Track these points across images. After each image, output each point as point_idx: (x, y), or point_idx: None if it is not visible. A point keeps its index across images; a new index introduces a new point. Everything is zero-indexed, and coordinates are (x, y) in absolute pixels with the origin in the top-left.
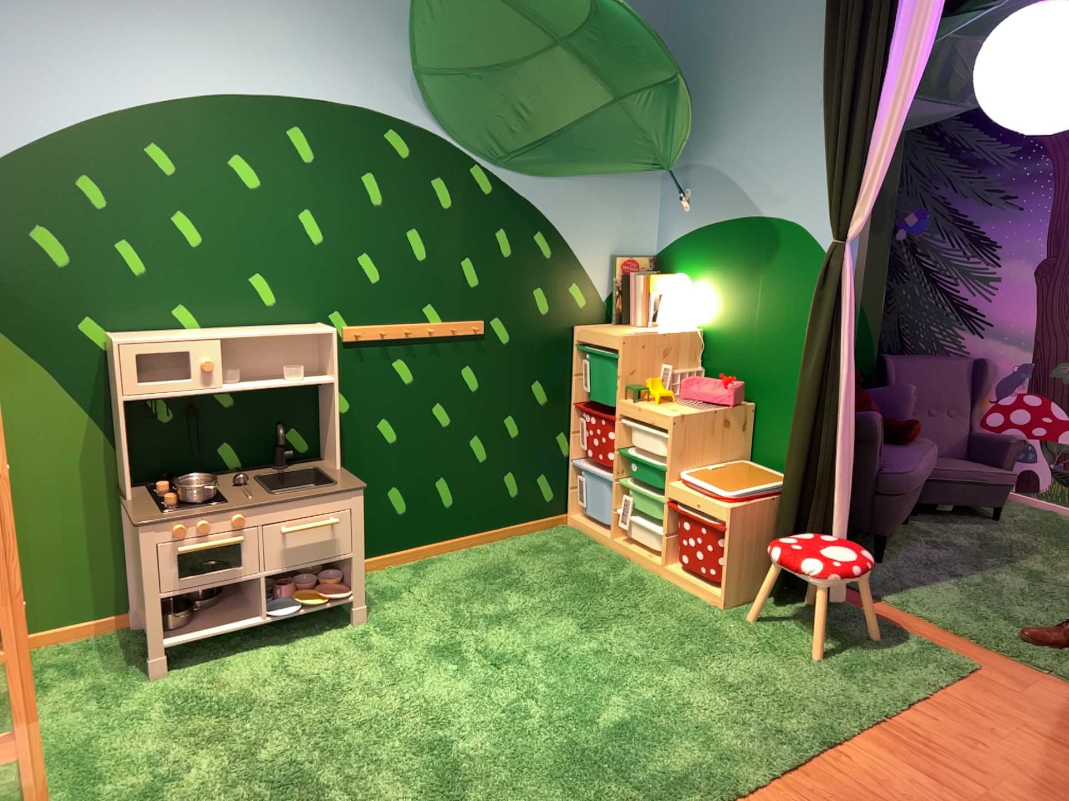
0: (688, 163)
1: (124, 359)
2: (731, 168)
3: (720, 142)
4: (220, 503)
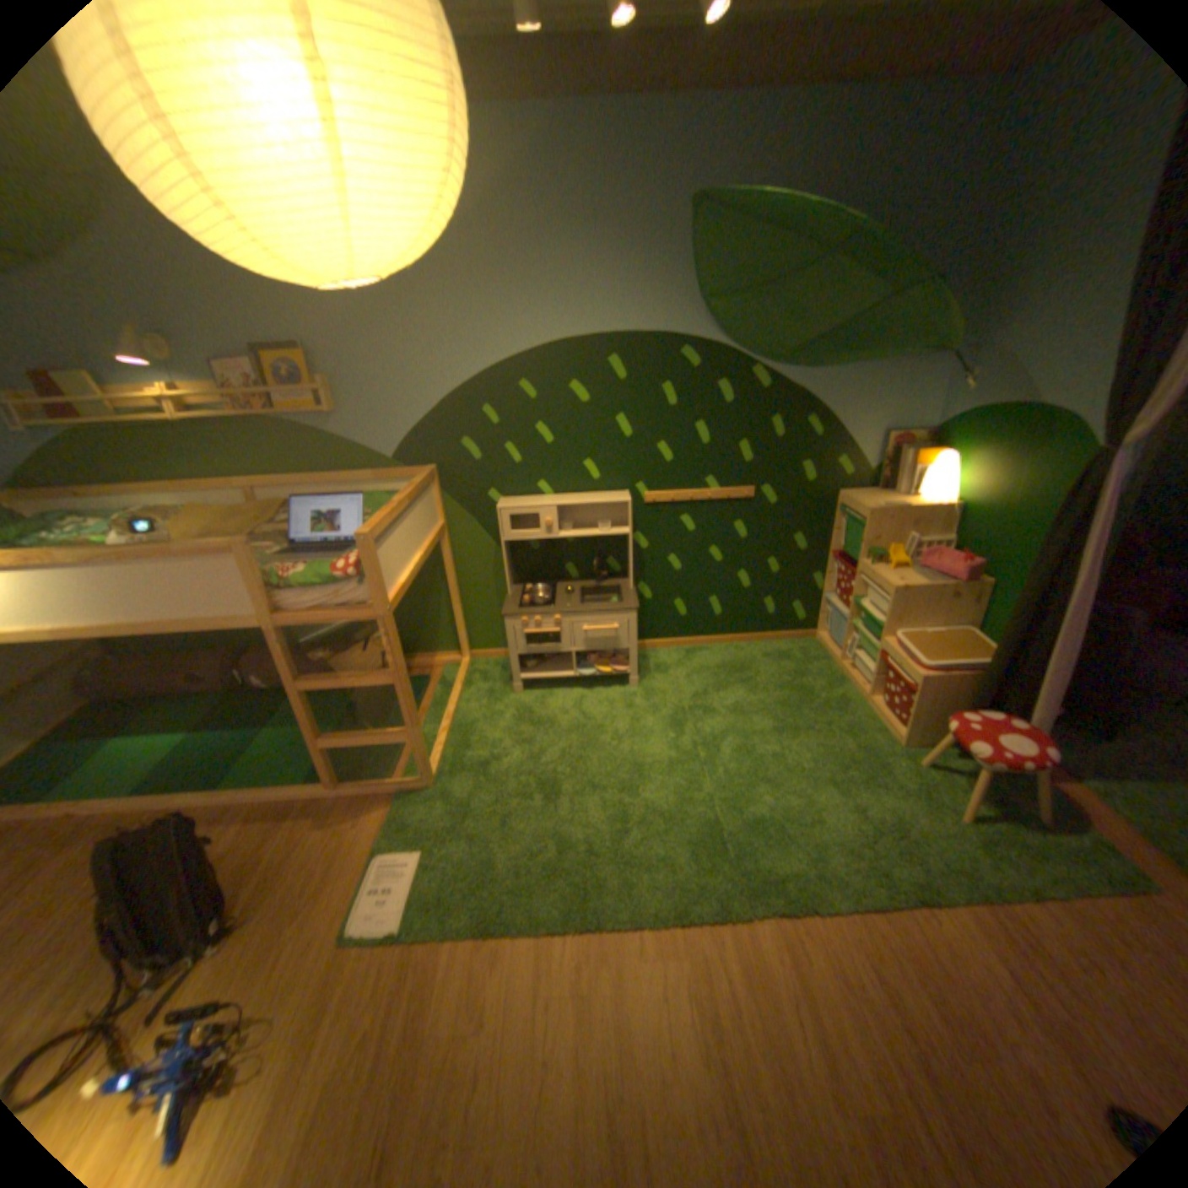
0: (981, 342)
1: (502, 519)
2: (1021, 350)
3: (1015, 322)
4: (551, 607)
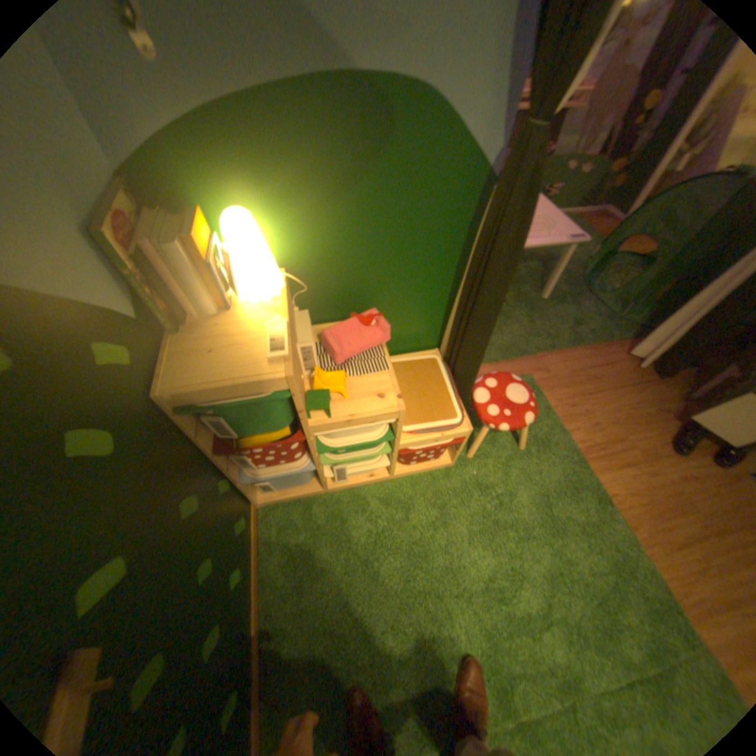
0: None
1: None
2: None
3: None
4: None
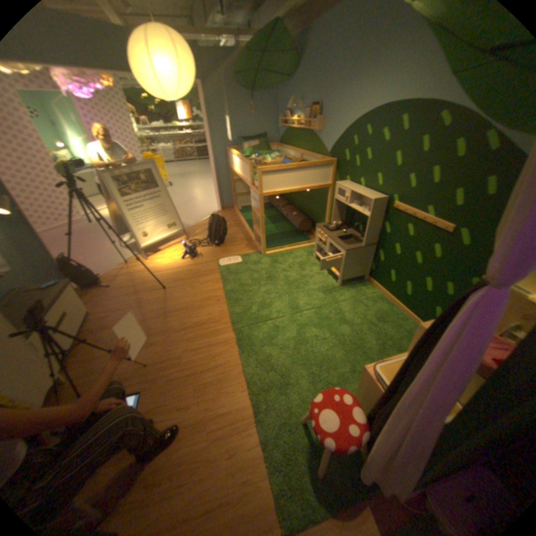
0: None
1: (336, 188)
2: None
3: None
4: (330, 232)
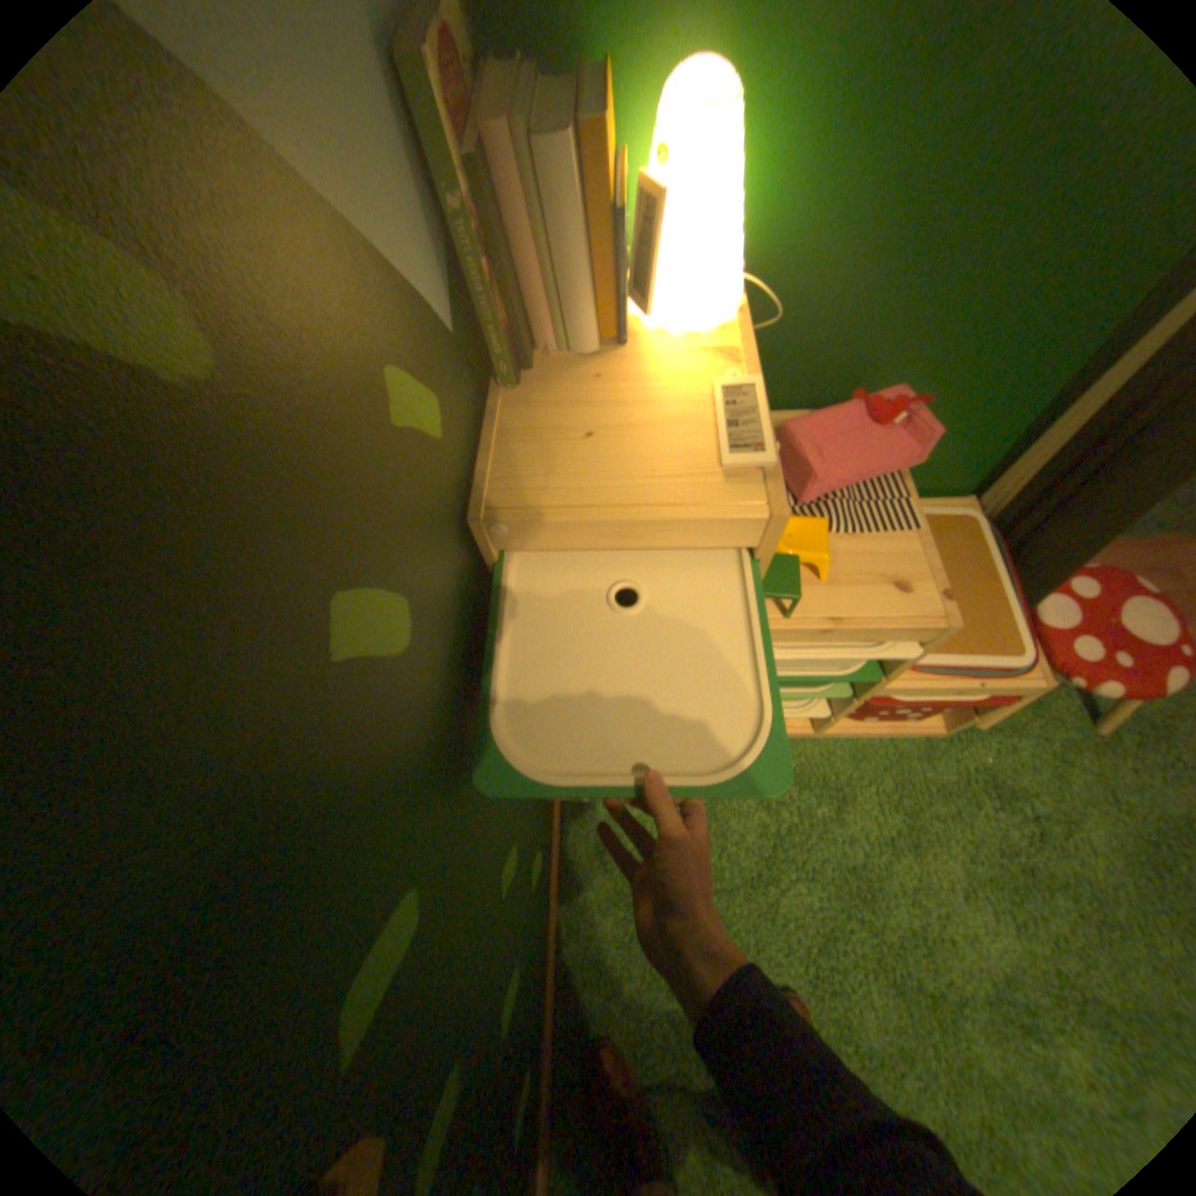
0: None
1: None
2: None
3: None
4: None
